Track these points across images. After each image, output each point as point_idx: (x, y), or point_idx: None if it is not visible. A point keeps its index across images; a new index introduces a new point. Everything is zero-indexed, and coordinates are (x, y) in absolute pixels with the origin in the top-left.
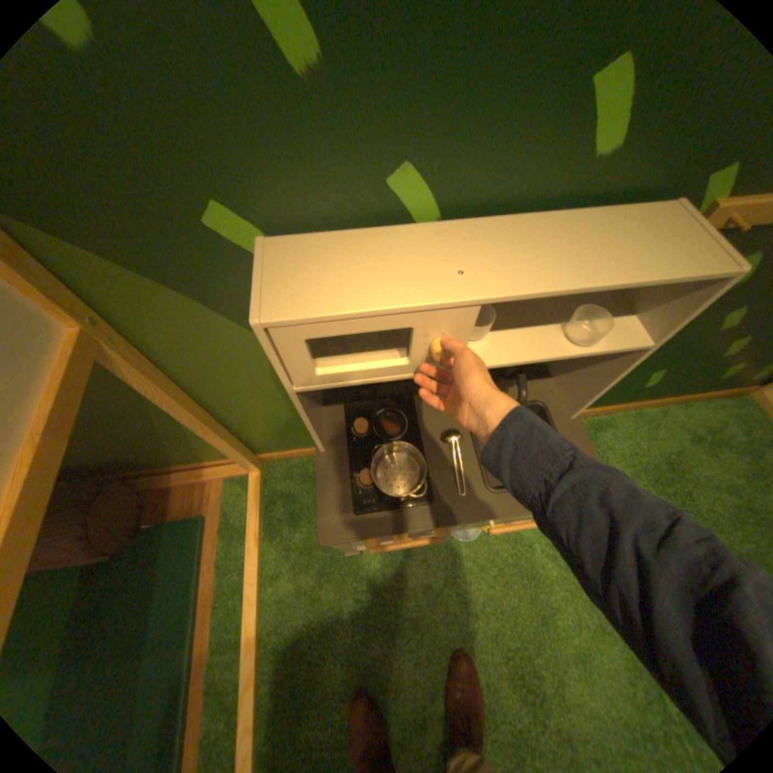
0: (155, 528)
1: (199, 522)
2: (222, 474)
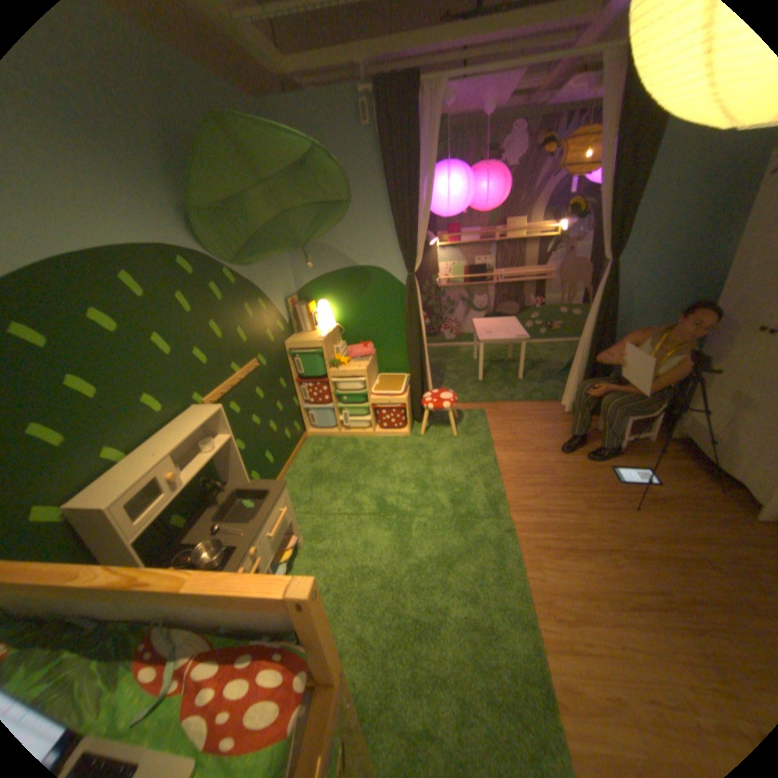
0: None
1: None
2: None
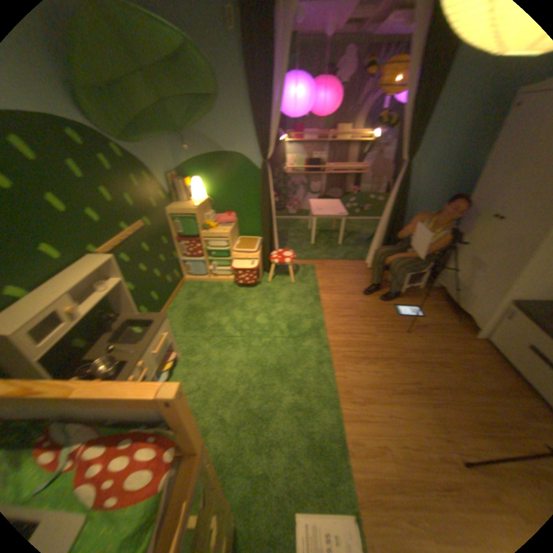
0: None
1: None
2: None
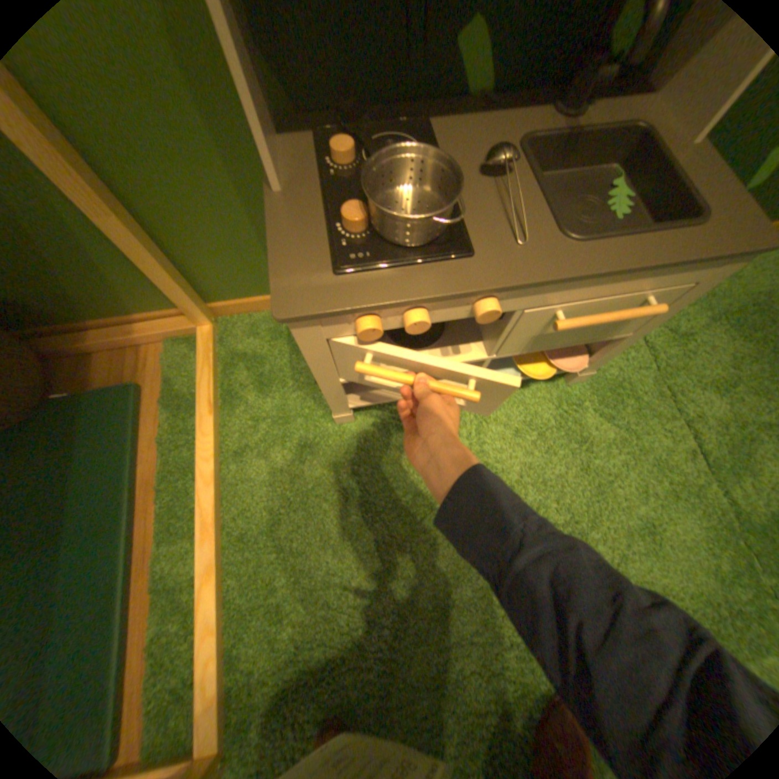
0: (72, 398)
1: (133, 390)
2: (160, 329)
